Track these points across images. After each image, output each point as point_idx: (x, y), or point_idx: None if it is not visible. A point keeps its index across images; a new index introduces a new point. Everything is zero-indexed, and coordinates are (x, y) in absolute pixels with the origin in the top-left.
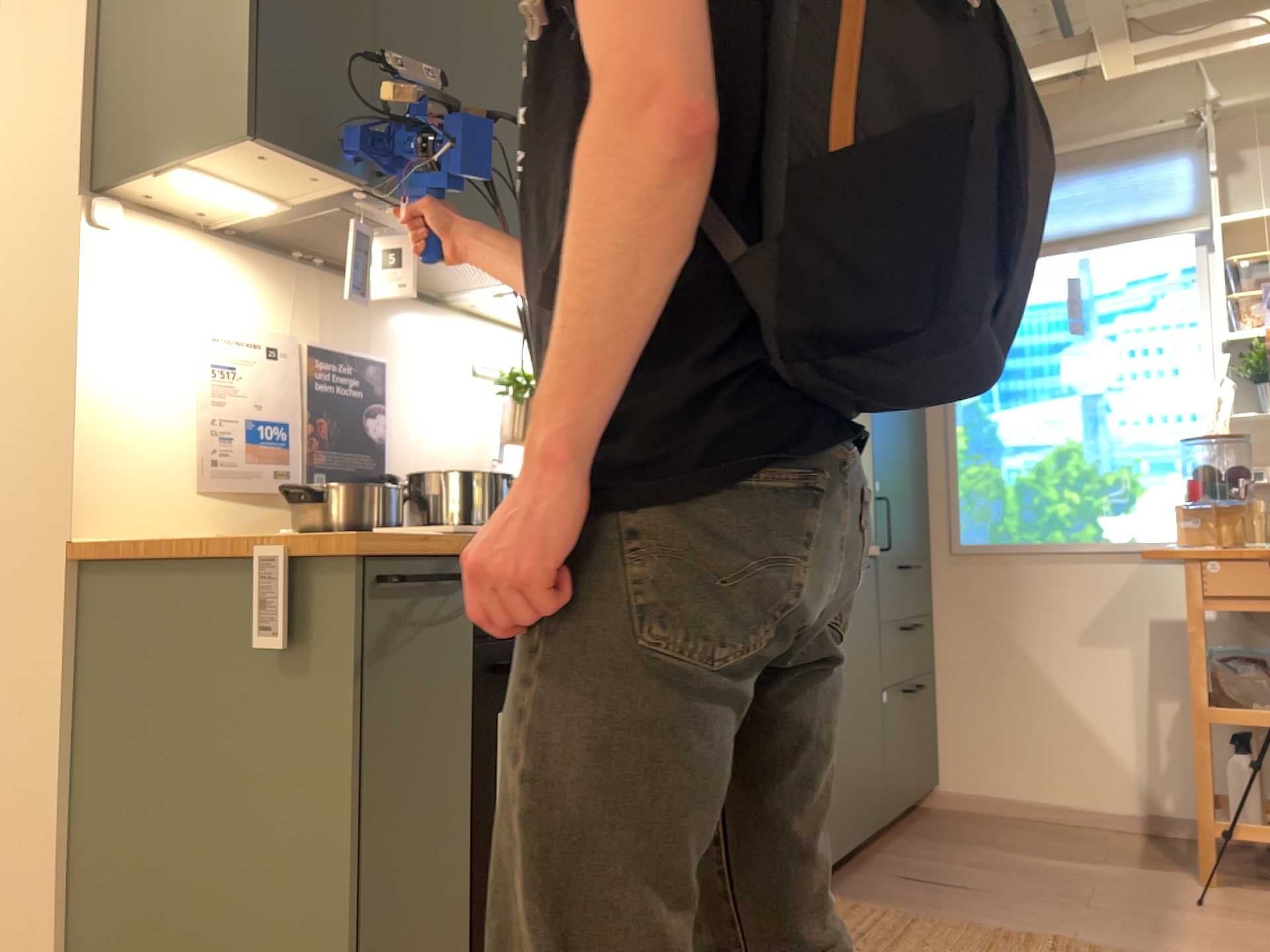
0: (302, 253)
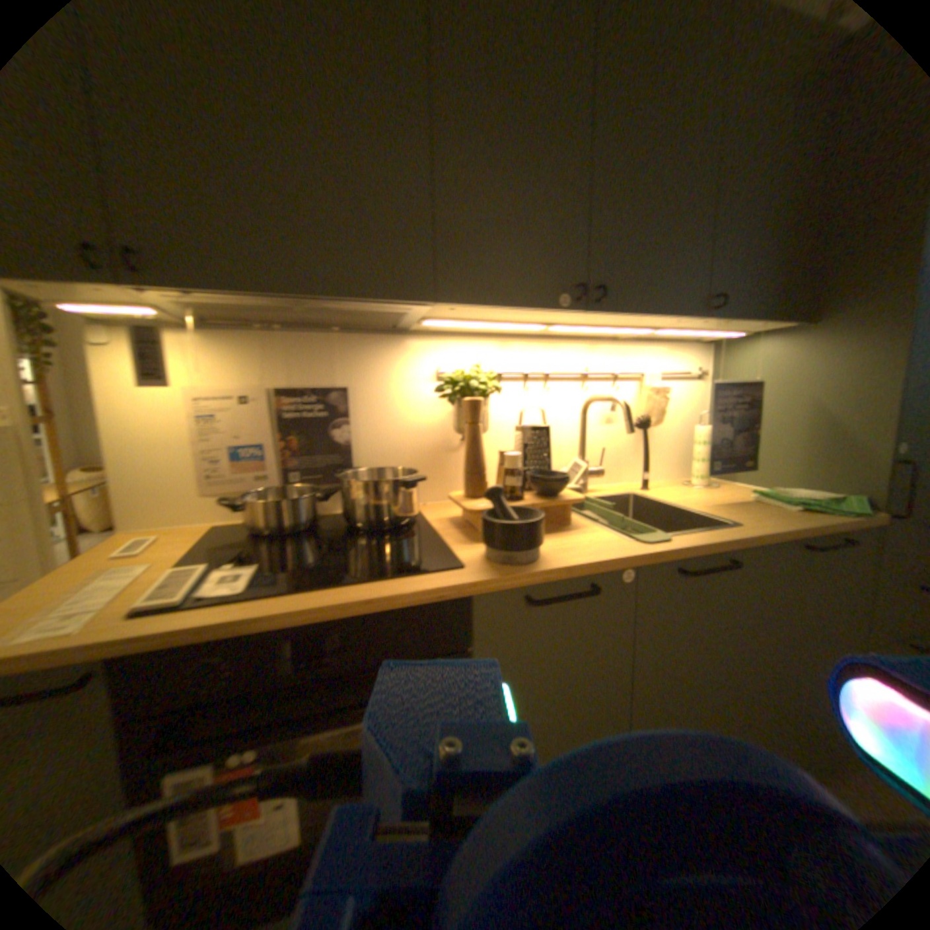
0: (253, 324)
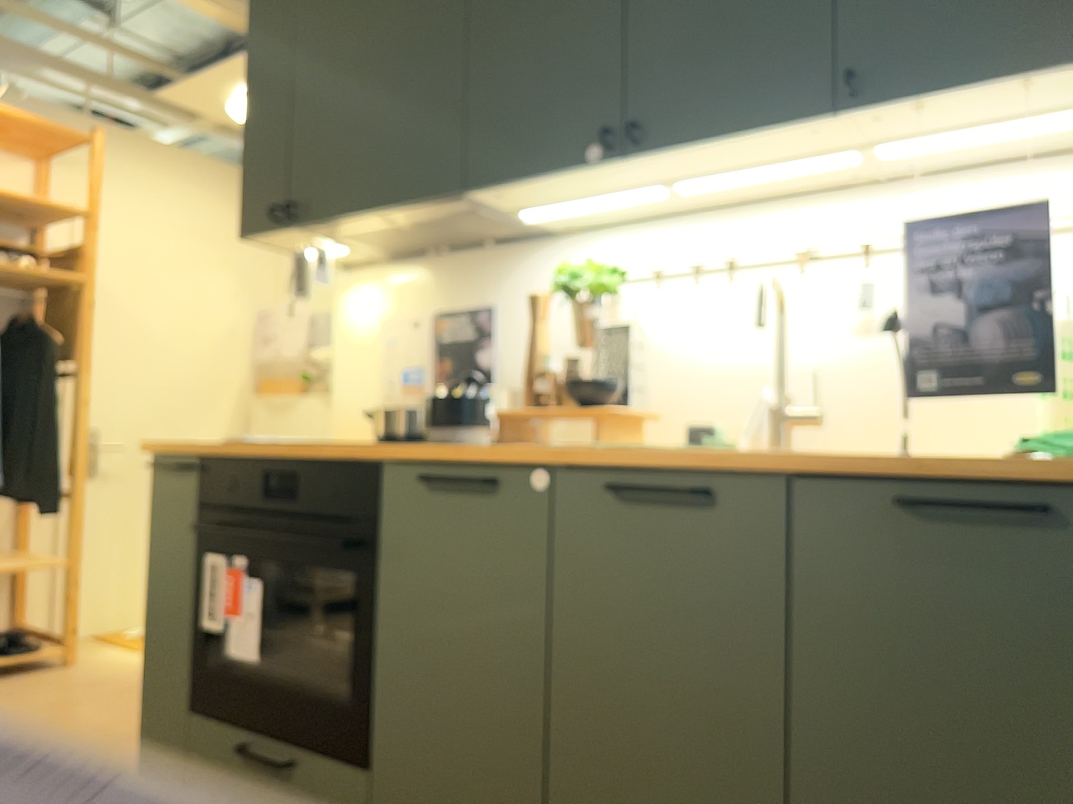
0: (430, 251)
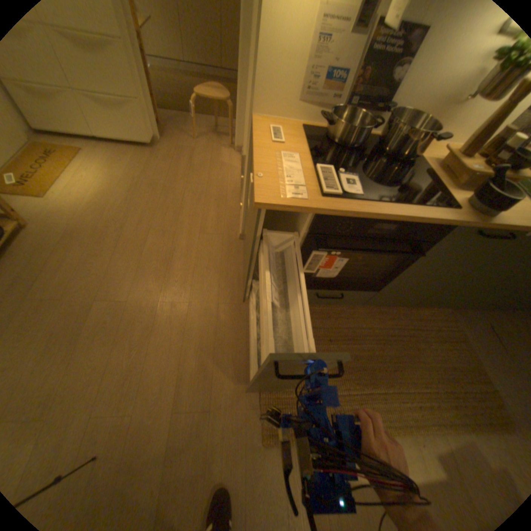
0: None
